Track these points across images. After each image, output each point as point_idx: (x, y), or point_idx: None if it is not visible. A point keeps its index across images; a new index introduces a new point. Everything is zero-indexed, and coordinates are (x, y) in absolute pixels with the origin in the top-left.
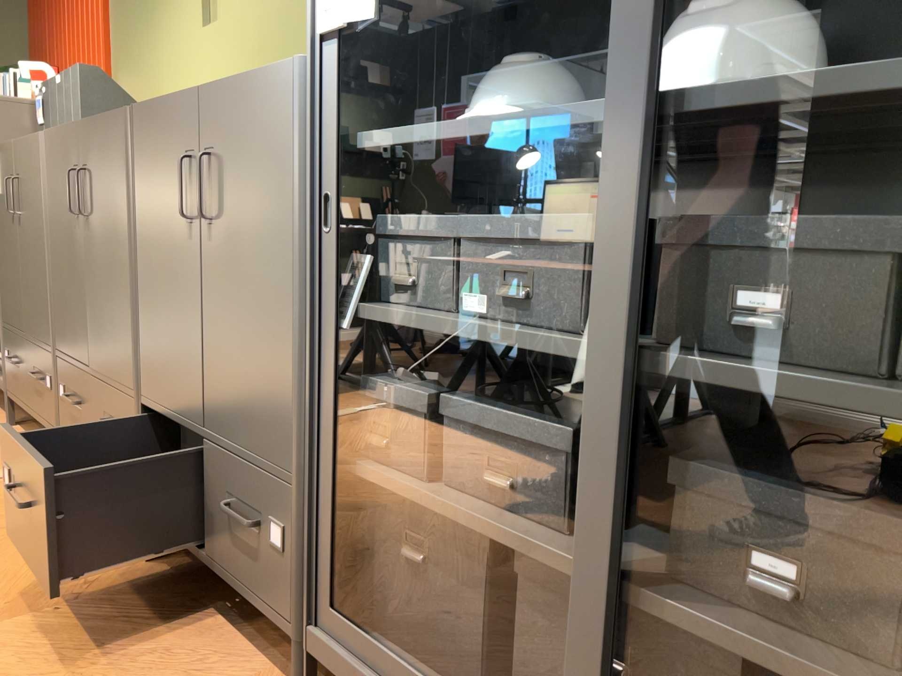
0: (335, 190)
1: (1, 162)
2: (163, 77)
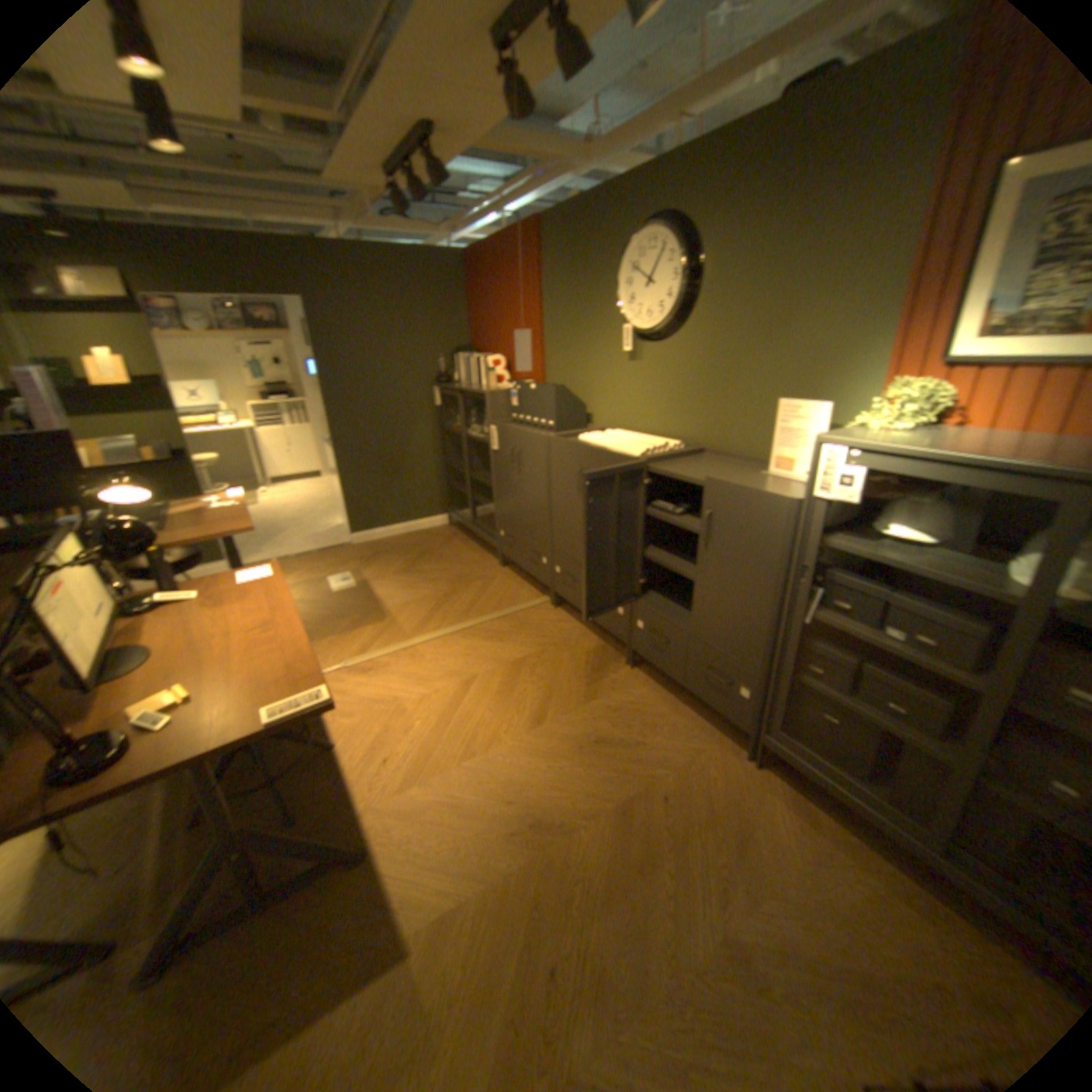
0: (813, 567)
1: (502, 434)
2: (592, 379)
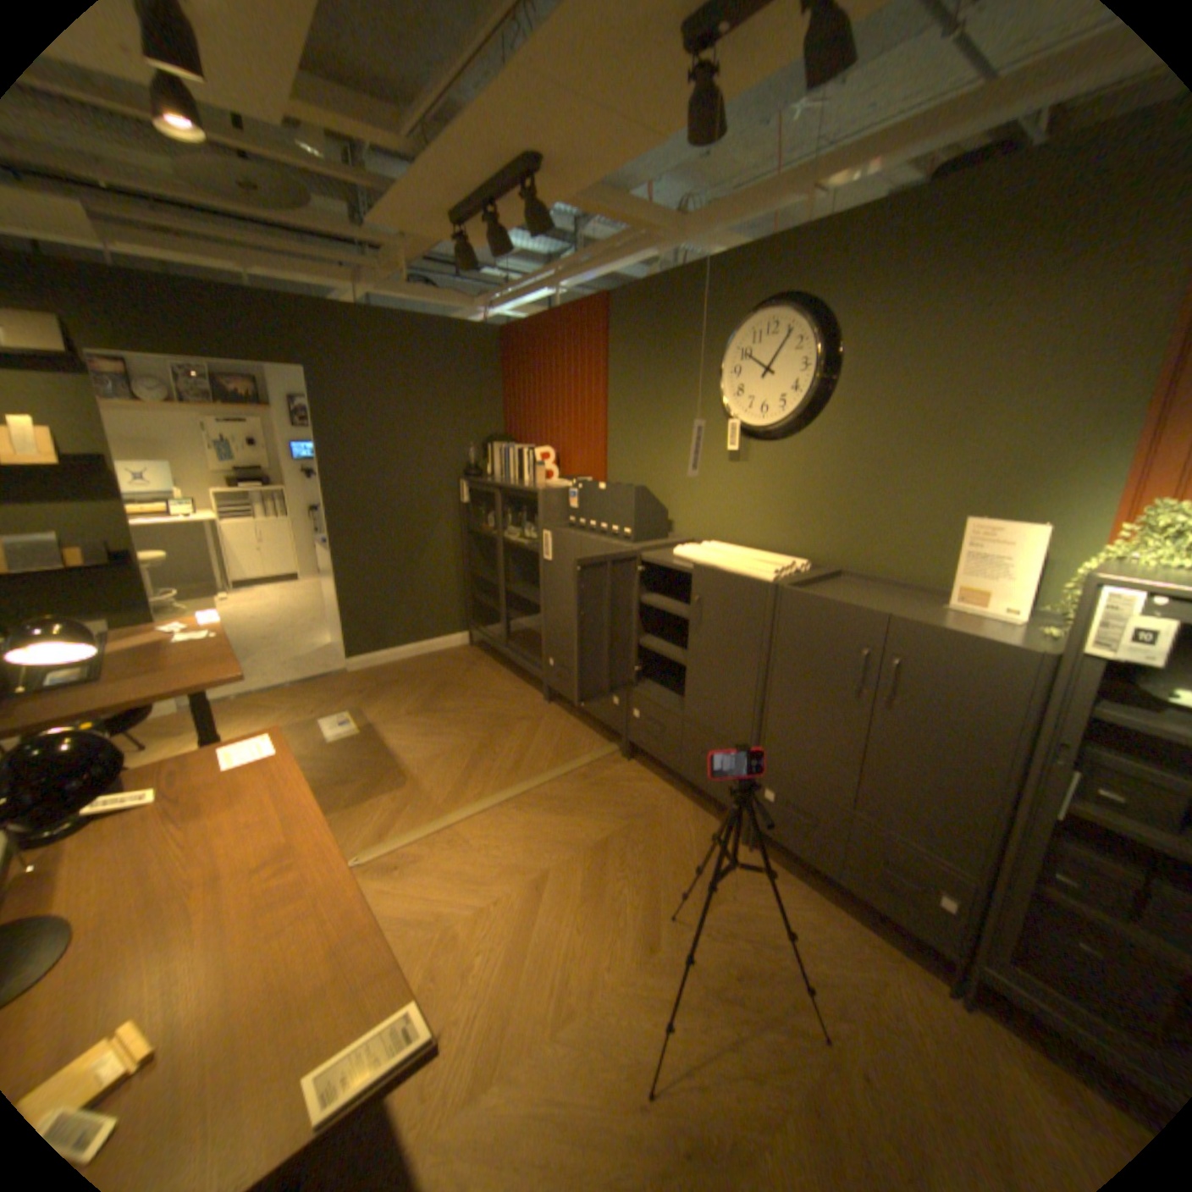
0: (1078, 745)
1: (559, 542)
2: (674, 481)
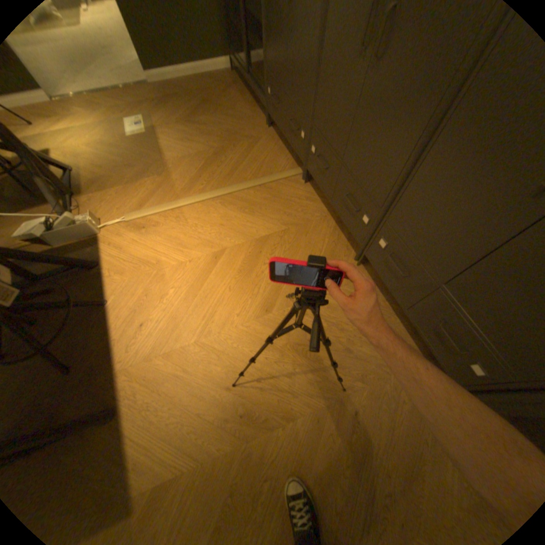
0: None
1: None
2: None
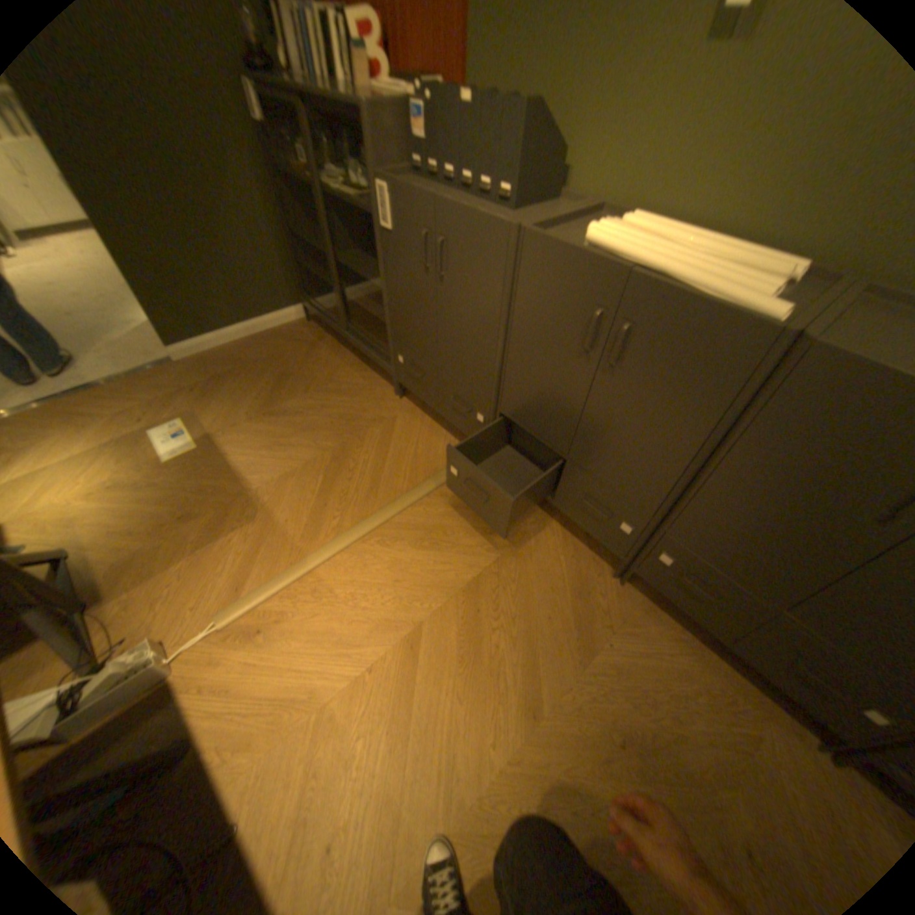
0: None
1: (400, 201)
2: (583, 84)
